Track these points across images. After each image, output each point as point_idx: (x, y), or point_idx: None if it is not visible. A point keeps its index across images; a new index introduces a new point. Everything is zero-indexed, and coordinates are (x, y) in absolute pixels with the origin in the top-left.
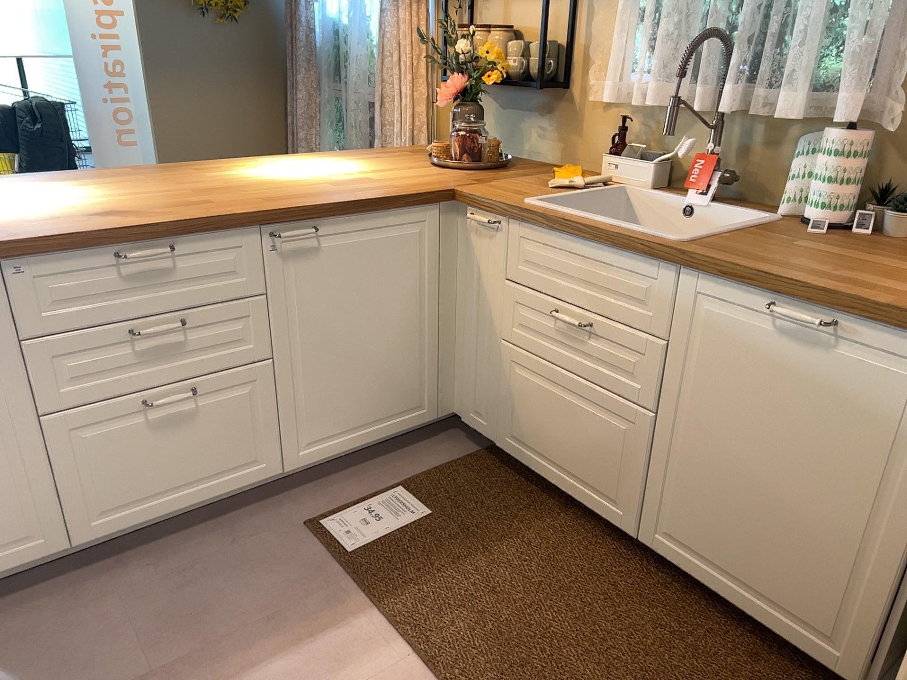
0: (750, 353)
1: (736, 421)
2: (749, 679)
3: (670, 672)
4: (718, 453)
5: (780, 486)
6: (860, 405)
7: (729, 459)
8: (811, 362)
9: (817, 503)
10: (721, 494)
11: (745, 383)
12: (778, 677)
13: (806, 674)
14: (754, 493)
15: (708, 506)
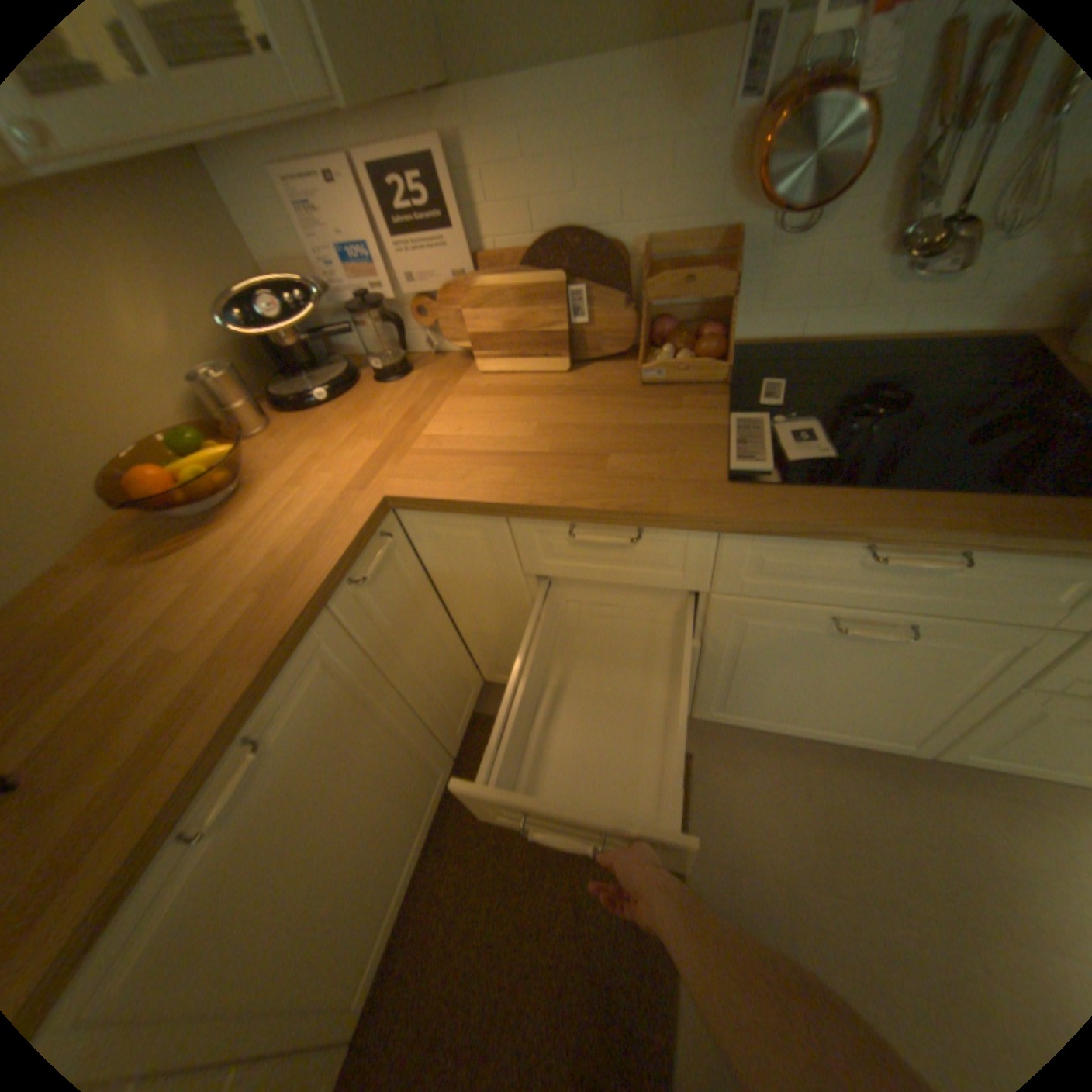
0: (227, 874)
1: (290, 890)
2: (465, 846)
3: (495, 914)
4: (311, 916)
5: (354, 824)
6: (323, 724)
7: (319, 898)
8: (270, 776)
9: (373, 782)
10: (344, 905)
11: (256, 880)
12: (451, 826)
13: (437, 807)
14: (352, 858)
15: (348, 925)
